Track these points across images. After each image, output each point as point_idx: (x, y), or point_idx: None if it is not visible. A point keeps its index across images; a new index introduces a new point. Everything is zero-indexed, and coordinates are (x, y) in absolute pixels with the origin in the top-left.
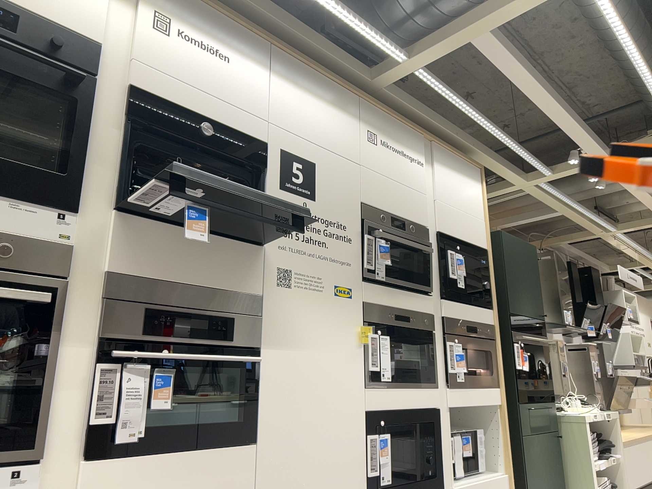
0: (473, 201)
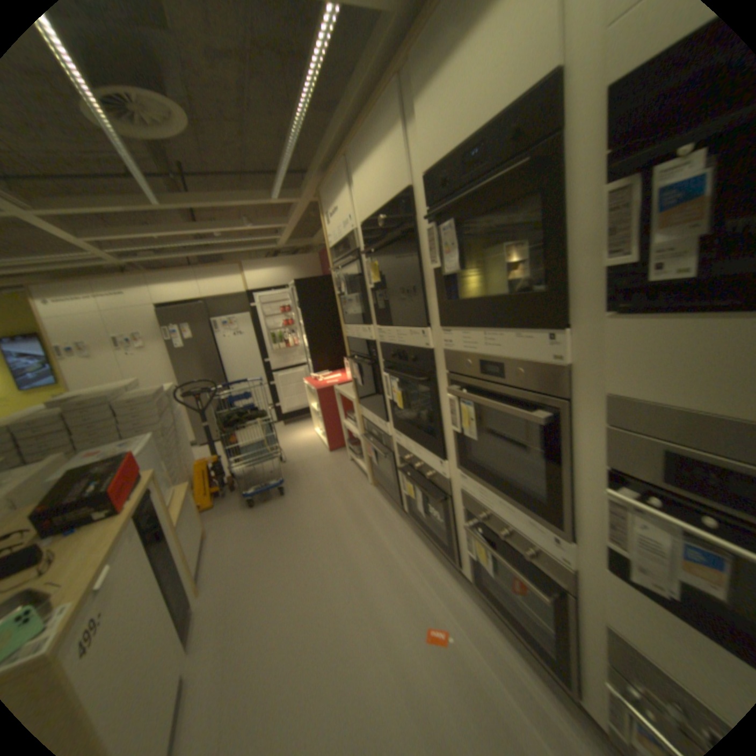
0: None
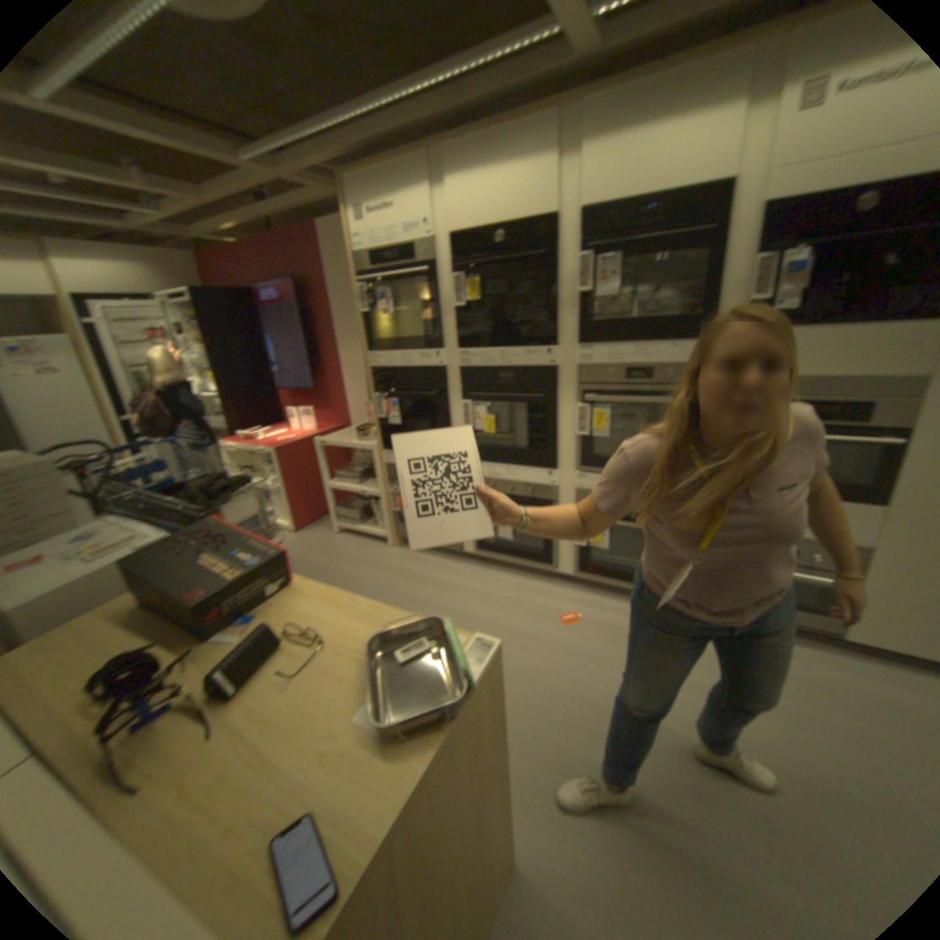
0: None
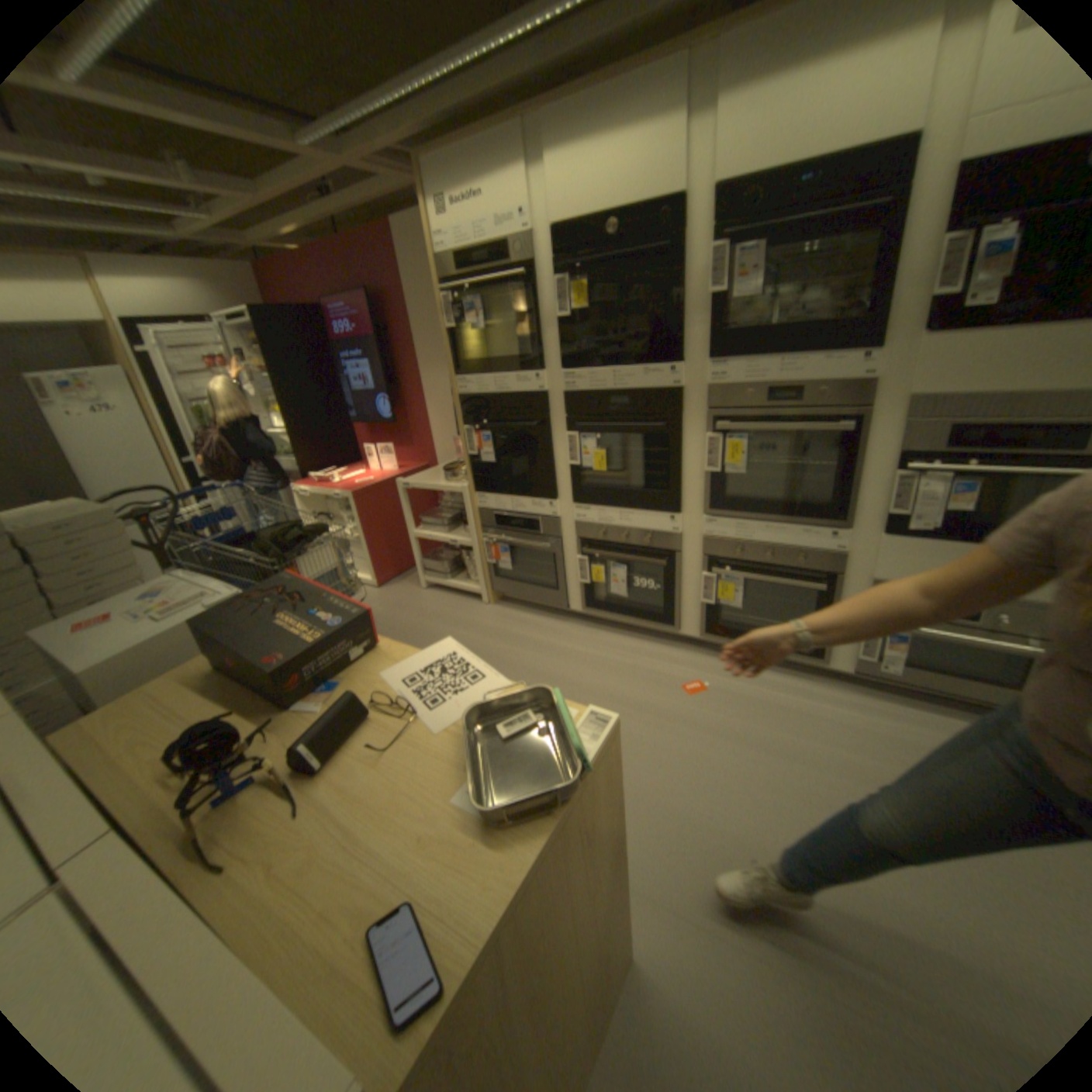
0: None
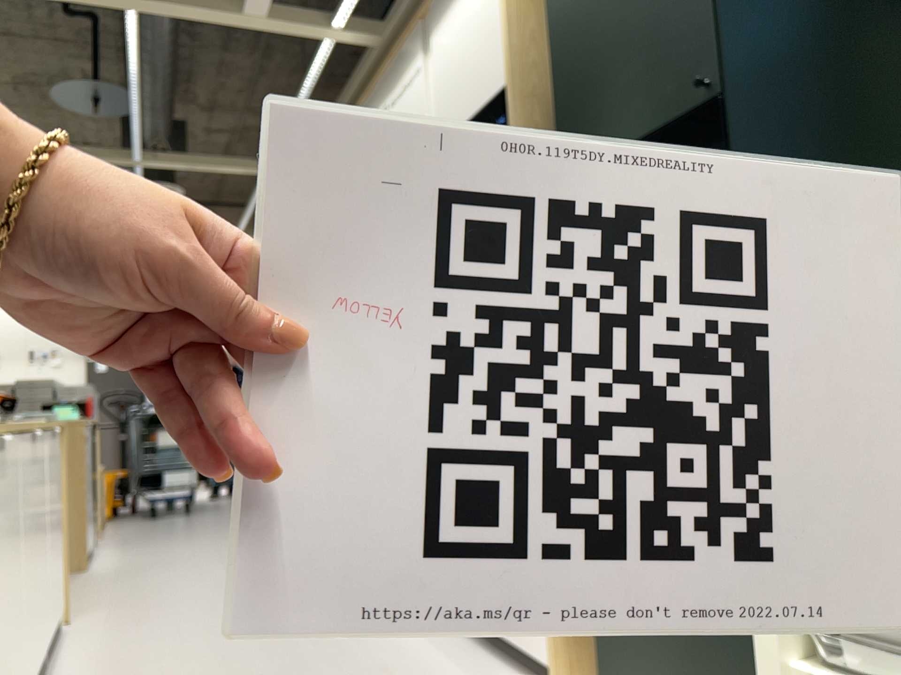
0: (484, 11)
